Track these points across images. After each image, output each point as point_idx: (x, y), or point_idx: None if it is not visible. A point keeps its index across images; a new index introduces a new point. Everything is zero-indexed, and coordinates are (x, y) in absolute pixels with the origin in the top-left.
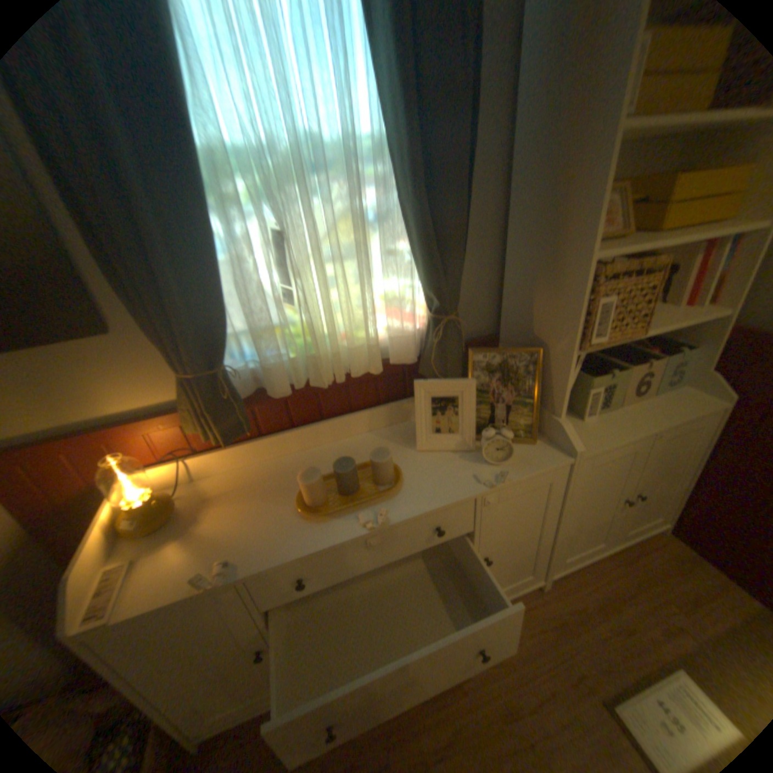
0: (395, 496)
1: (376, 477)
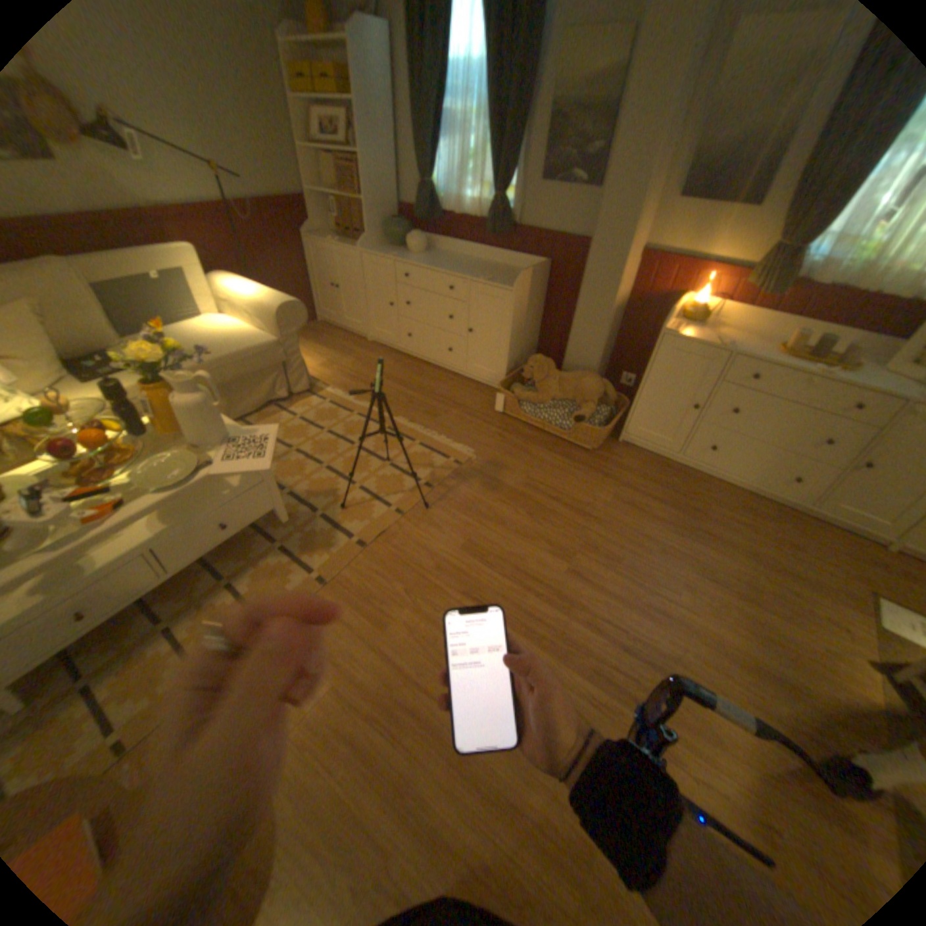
0: (846, 372)
1: (841, 359)
